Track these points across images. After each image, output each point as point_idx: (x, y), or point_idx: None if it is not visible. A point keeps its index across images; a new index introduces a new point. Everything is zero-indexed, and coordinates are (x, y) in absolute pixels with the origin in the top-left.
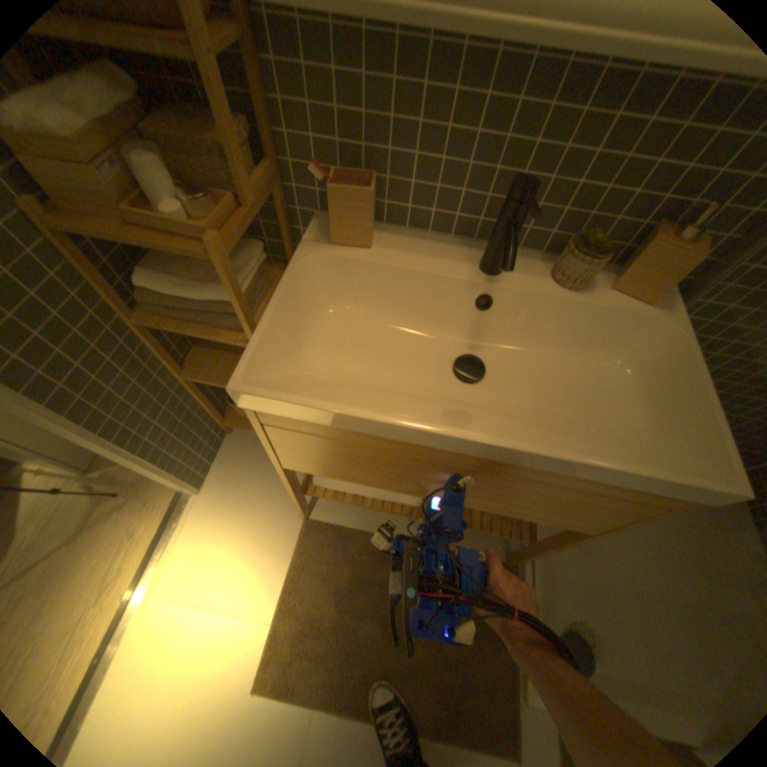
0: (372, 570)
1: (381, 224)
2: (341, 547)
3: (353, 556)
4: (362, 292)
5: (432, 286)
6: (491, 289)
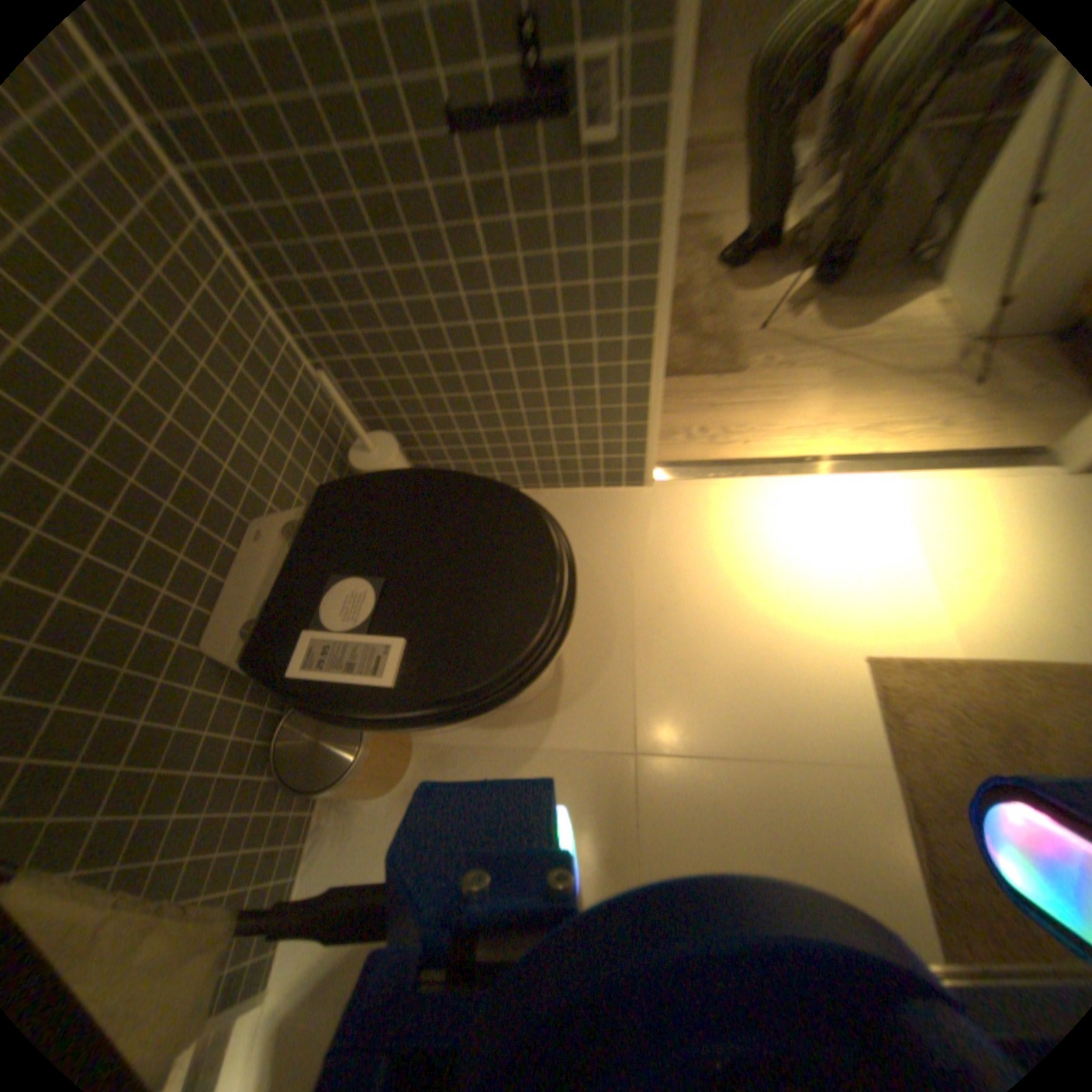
0: None
1: None
2: None
3: None
4: None
5: None
6: None
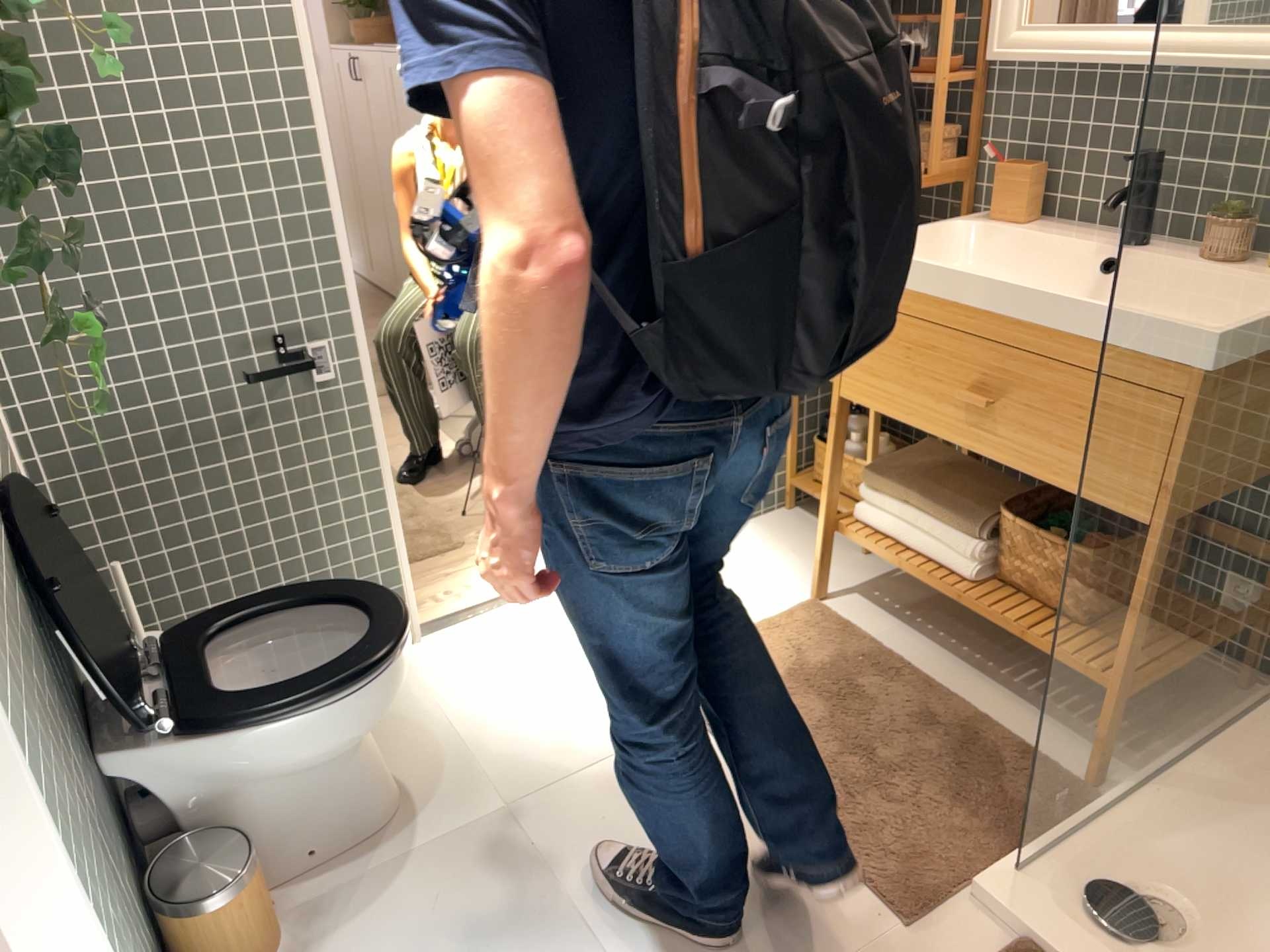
0: (865, 672)
1: (1053, 224)
2: (843, 638)
3: (851, 651)
4: (1002, 266)
5: (1067, 259)
6: (1125, 263)
